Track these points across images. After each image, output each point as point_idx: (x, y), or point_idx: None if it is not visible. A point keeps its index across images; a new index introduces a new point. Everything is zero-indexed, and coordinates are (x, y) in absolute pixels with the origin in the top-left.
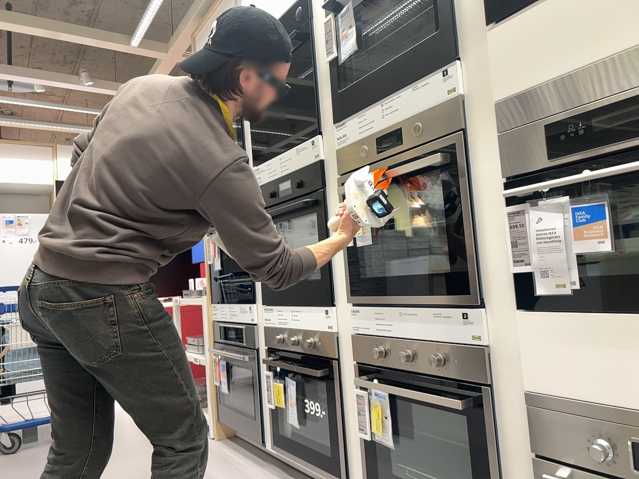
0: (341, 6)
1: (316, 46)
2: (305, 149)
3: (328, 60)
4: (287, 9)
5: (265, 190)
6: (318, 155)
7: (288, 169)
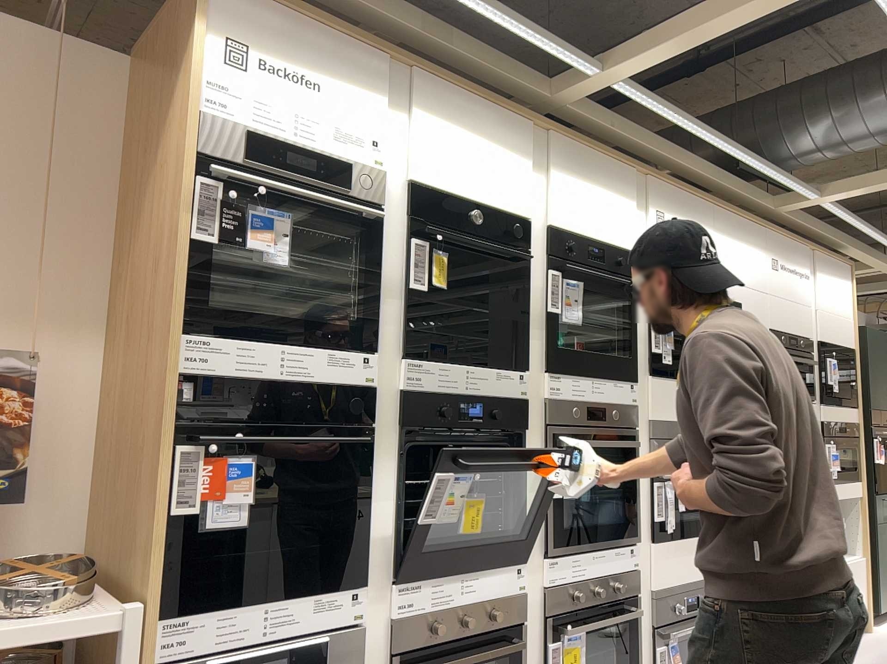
0: (562, 275)
1: (526, 281)
2: (509, 378)
3: (543, 309)
4: (499, 212)
5: (432, 400)
6: (523, 392)
7: (478, 389)
